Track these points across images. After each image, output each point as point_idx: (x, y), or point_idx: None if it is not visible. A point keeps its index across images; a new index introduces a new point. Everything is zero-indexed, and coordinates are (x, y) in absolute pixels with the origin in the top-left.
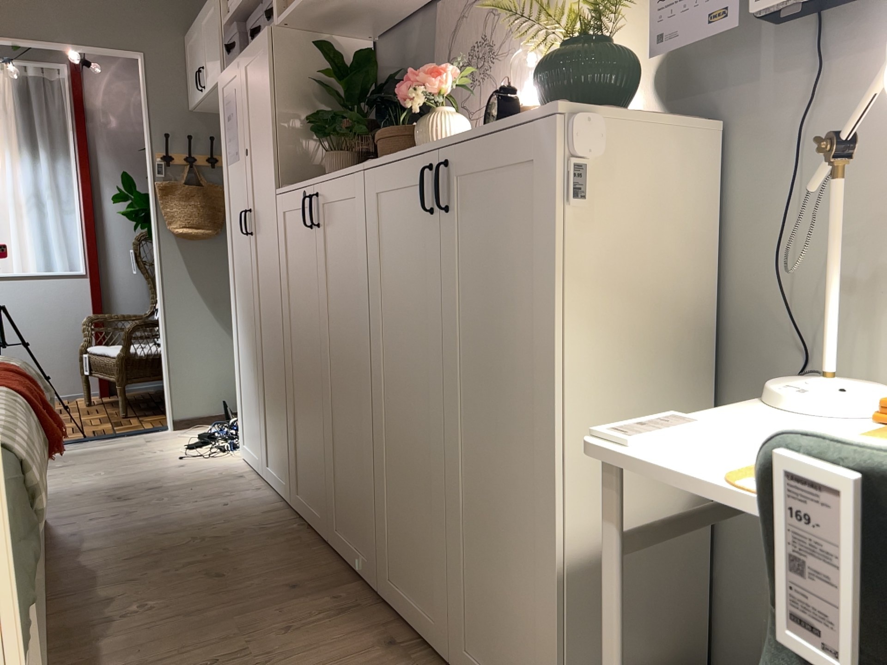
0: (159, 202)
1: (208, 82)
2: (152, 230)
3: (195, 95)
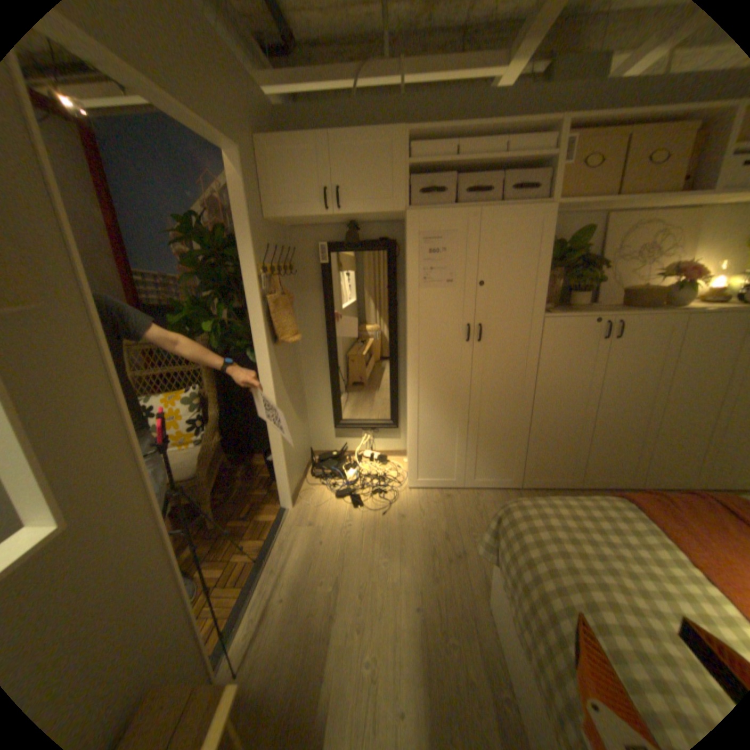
0: (264, 316)
1: (357, 207)
2: (256, 344)
3: (300, 210)
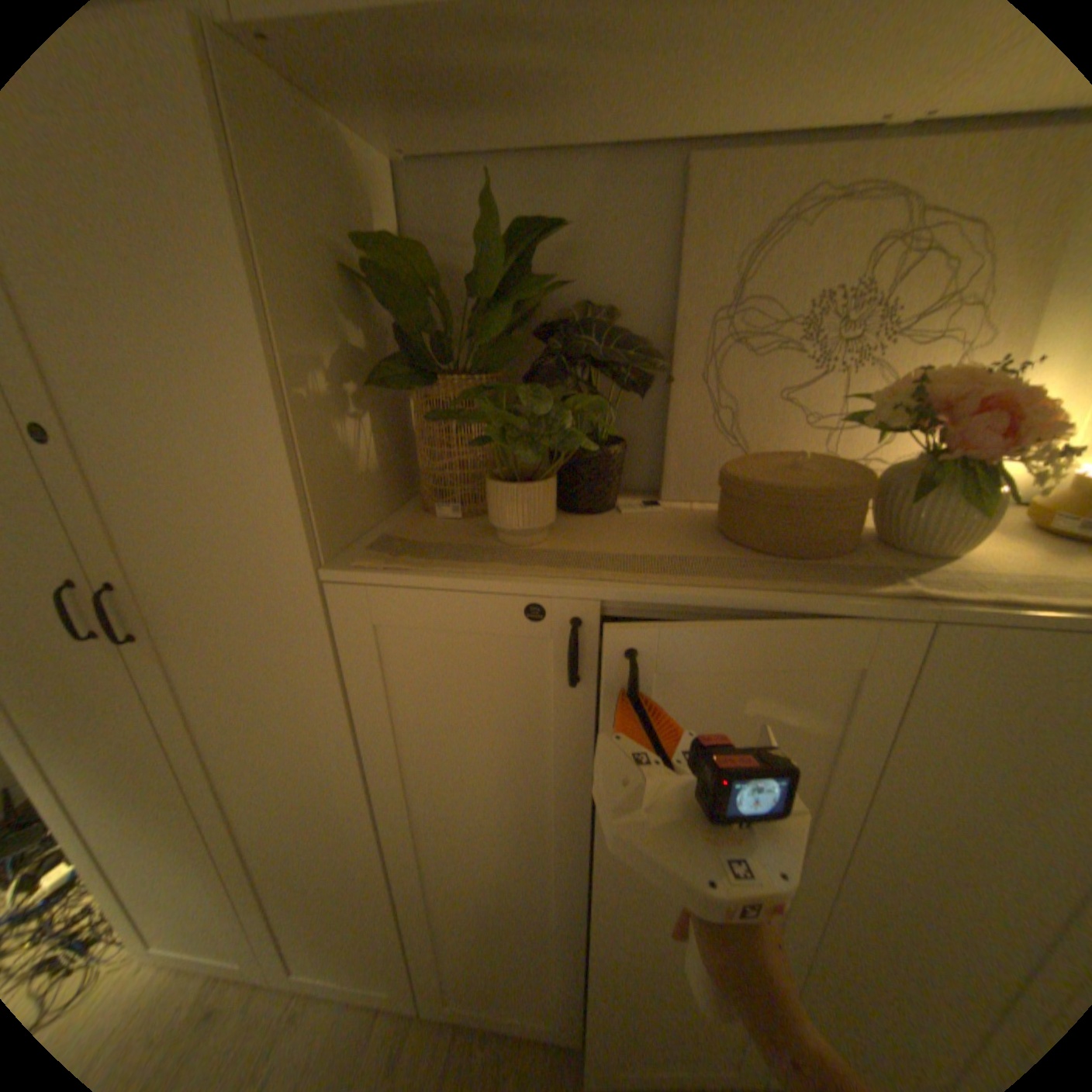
0: None
1: None
2: None
3: None
